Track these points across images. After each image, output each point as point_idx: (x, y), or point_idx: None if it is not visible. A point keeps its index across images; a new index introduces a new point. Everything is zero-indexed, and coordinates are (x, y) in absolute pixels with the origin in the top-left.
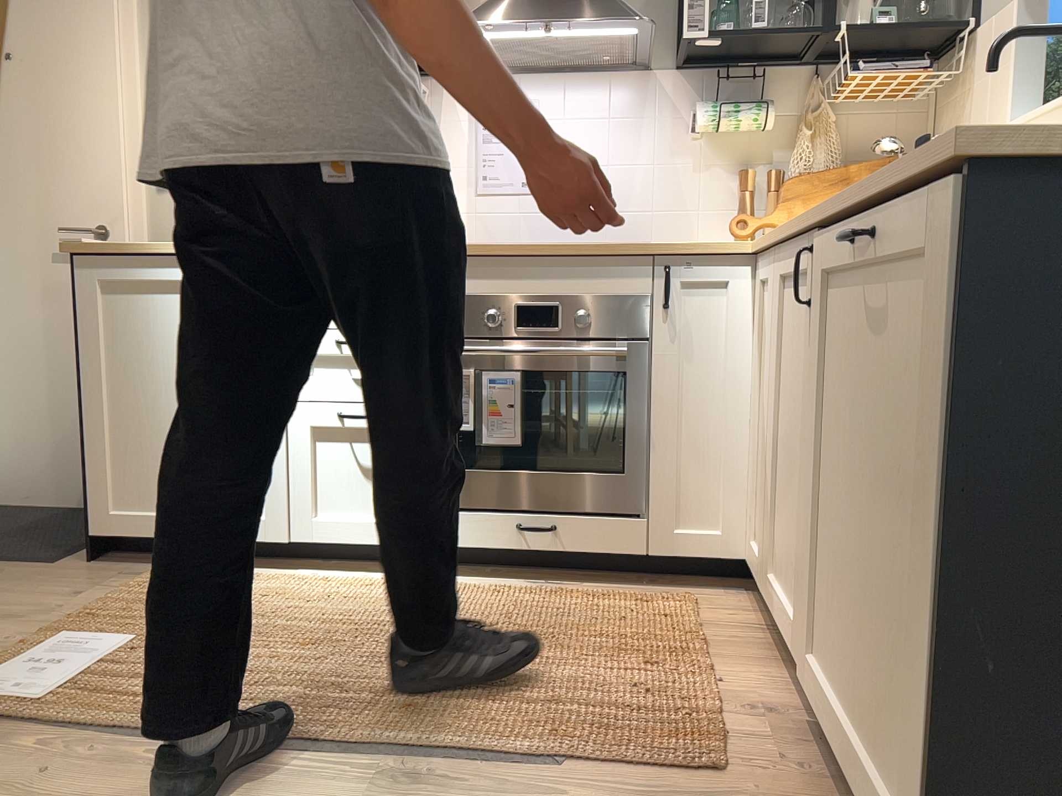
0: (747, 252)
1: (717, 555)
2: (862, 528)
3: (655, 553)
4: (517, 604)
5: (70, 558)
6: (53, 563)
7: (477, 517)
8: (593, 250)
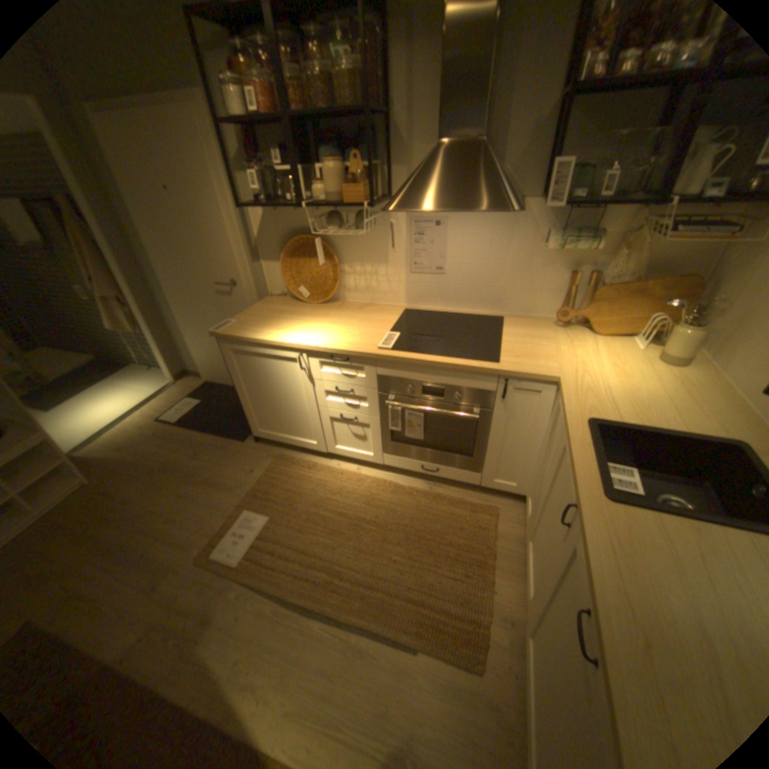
0: (554, 380)
1: (510, 491)
2: (552, 670)
3: (481, 485)
4: (416, 503)
5: (248, 437)
6: (242, 441)
7: (403, 452)
8: (462, 368)
